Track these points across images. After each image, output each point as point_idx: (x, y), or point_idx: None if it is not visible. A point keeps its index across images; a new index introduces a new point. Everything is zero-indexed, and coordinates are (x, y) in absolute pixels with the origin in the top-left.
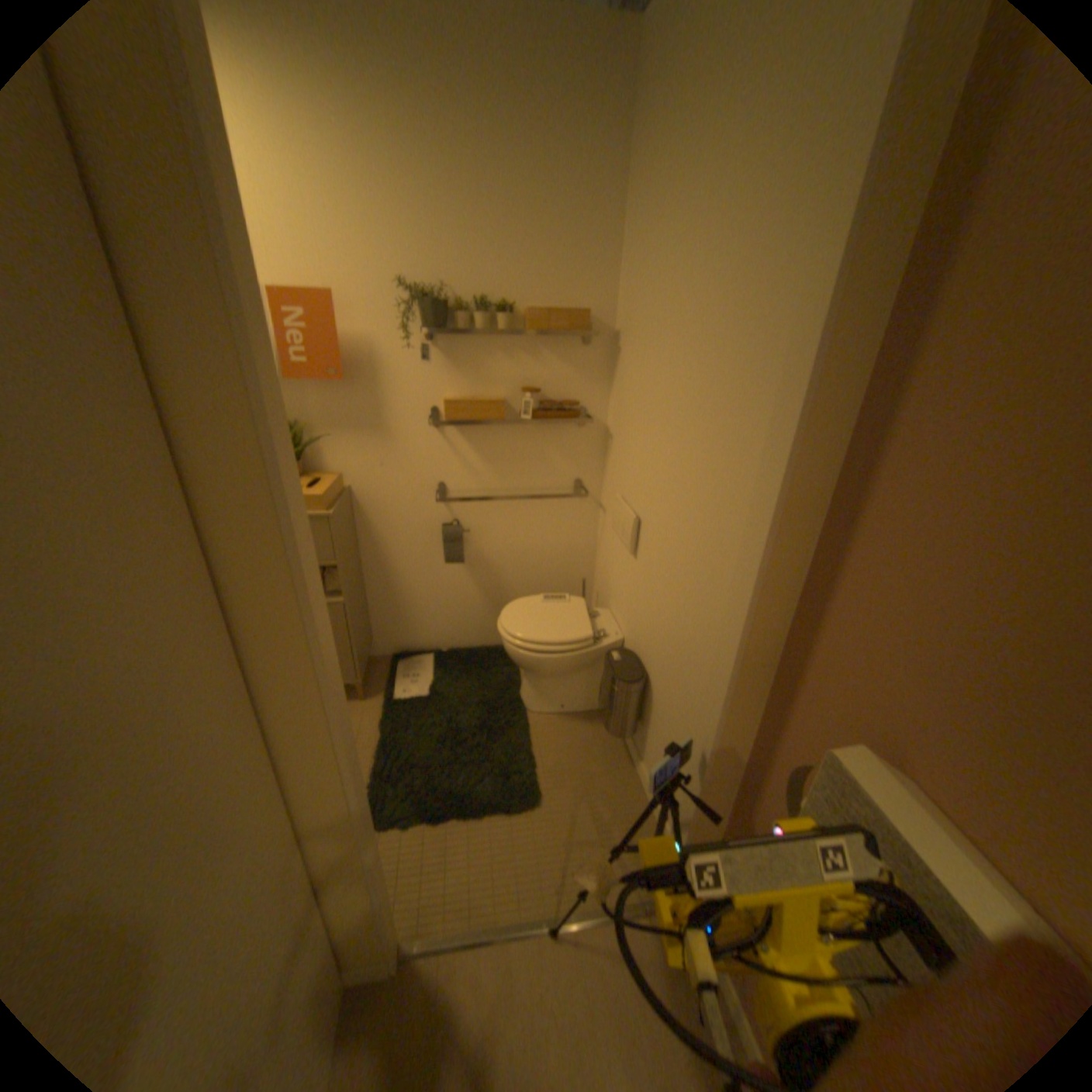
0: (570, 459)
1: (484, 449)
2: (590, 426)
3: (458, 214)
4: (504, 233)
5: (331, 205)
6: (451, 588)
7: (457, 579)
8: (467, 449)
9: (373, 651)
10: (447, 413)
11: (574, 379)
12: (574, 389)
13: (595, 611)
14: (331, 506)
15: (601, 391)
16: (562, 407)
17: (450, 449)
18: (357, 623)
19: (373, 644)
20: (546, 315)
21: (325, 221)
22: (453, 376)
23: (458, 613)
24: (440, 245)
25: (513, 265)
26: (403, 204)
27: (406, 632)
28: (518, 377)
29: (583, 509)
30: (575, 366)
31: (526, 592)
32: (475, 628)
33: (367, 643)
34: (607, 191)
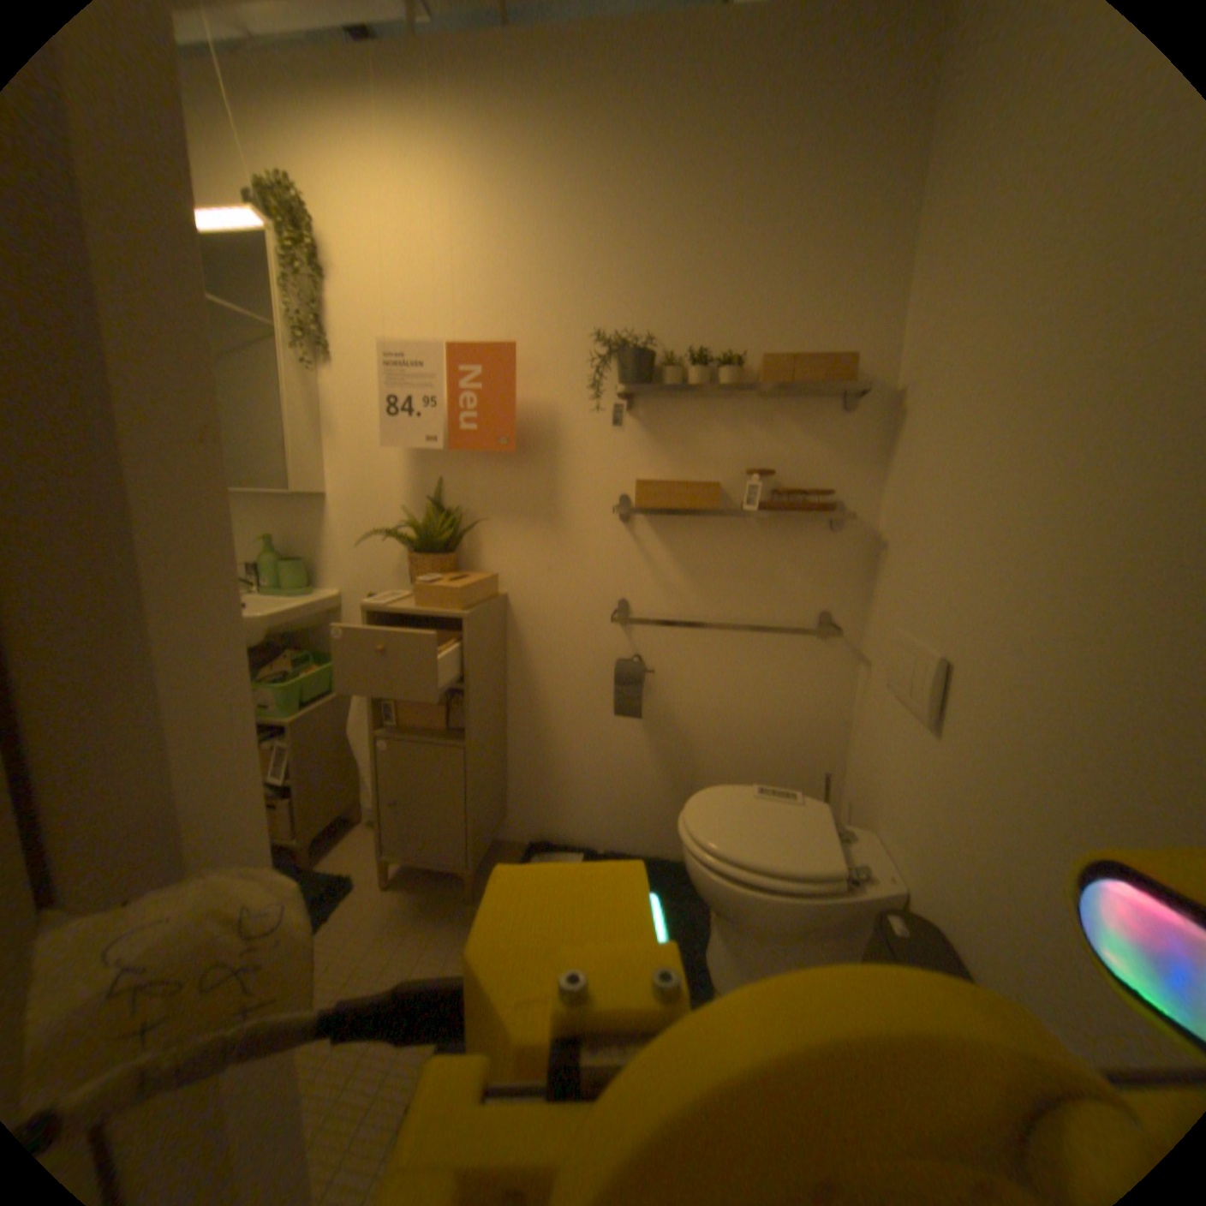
0: (816, 575)
1: (686, 553)
2: (852, 526)
3: (679, 247)
4: (737, 265)
5: (530, 253)
6: (621, 755)
7: (630, 742)
8: (663, 552)
9: (505, 832)
10: (640, 500)
11: (829, 456)
12: (828, 471)
13: (852, 831)
14: (469, 605)
15: (872, 473)
16: (809, 492)
17: (639, 550)
18: (481, 781)
19: (507, 821)
20: (791, 357)
21: (521, 272)
22: (653, 451)
23: (628, 795)
24: (652, 287)
25: (747, 304)
26: (612, 243)
27: (552, 812)
28: (744, 453)
29: (835, 657)
30: (832, 438)
31: (733, 781)
32: (649, 824)
33: (495, 815)
34: (892, 195)
